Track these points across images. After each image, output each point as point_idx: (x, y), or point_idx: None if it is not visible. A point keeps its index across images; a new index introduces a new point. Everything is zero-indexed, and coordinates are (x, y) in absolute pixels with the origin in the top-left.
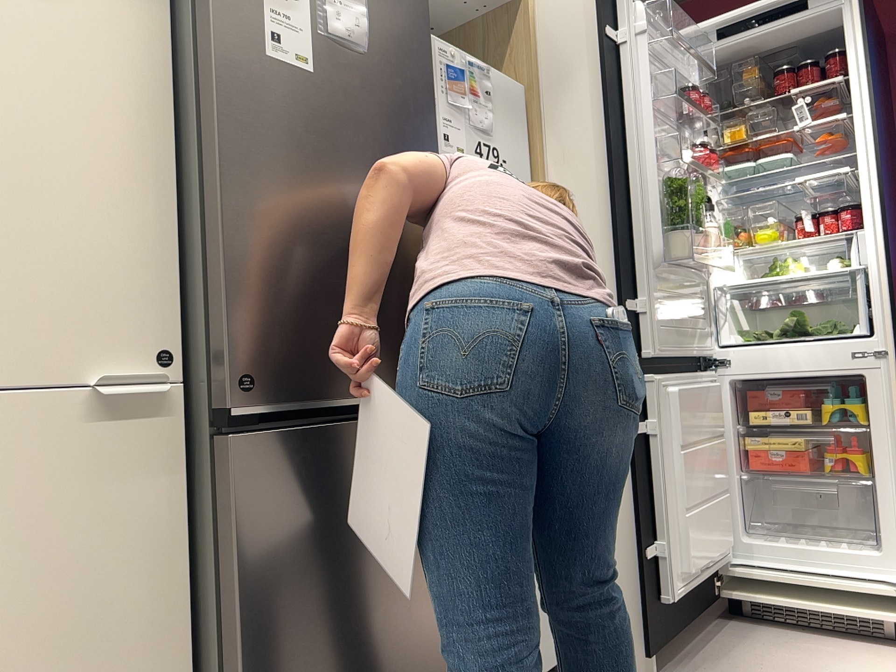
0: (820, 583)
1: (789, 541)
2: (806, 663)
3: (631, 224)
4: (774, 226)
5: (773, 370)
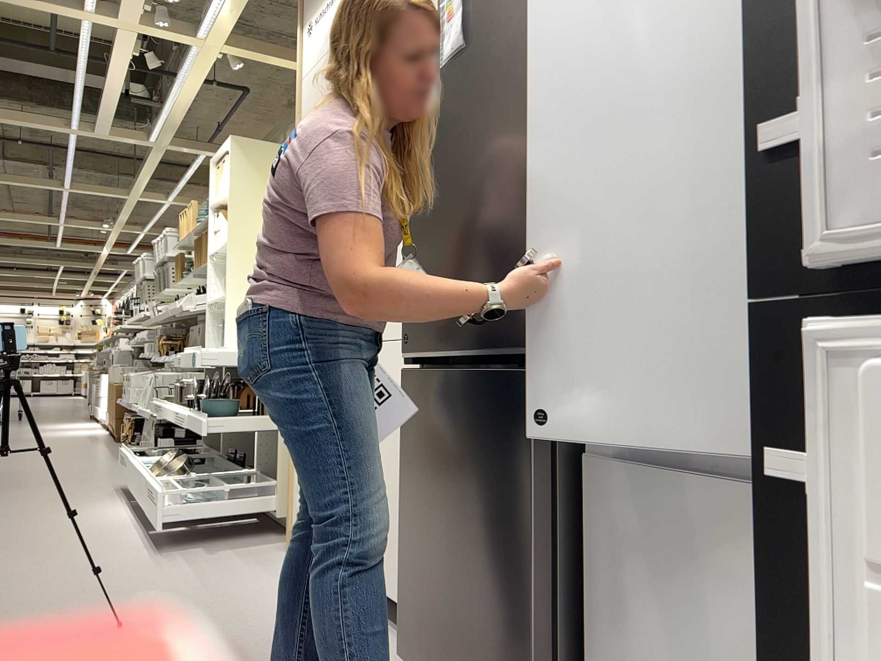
0: None
1: None
2: None
3: None
4: None
5: None
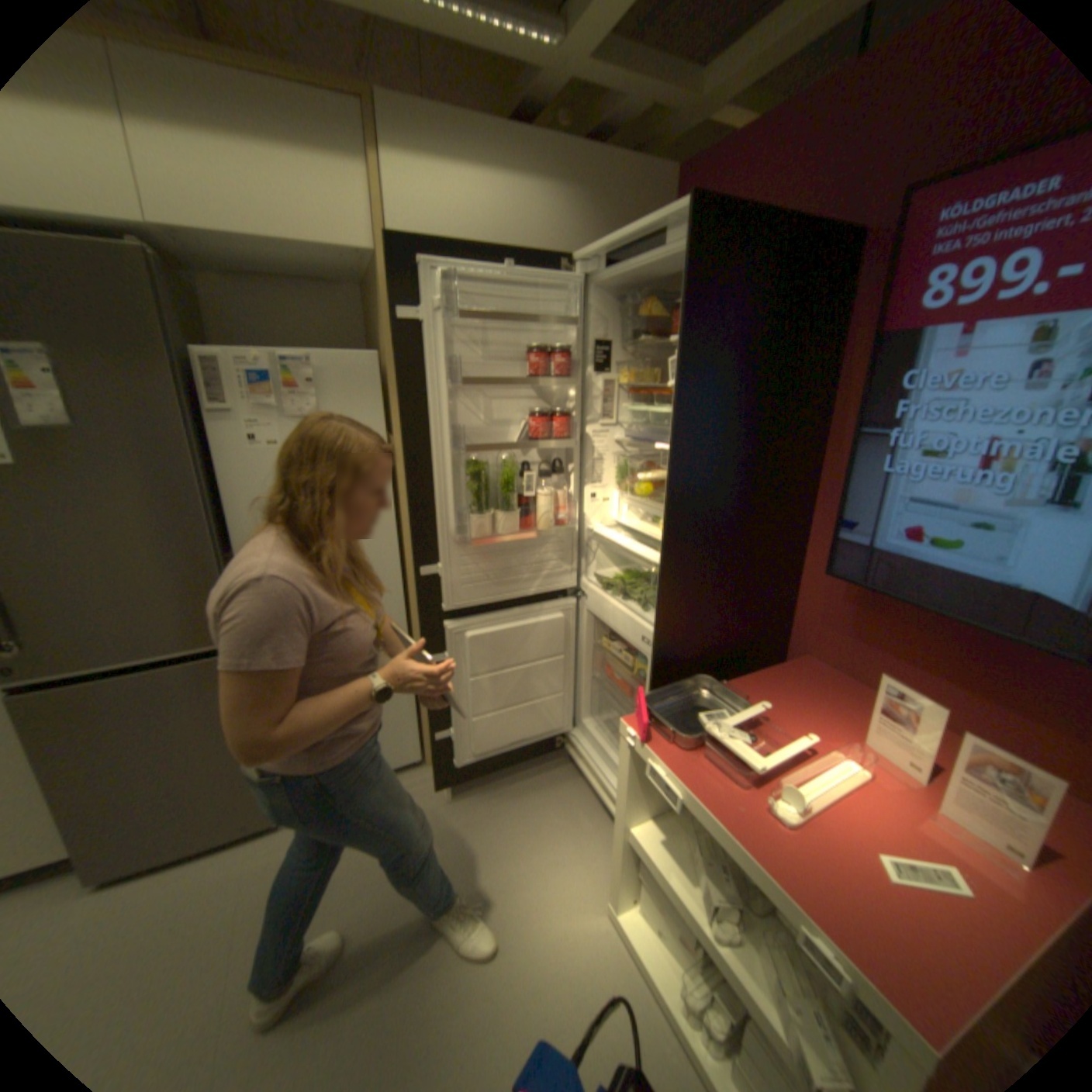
0: (600, 783)
1: (610, 738)
2: (548, 834)
3: (431, 503)
4: (646, 483)
5: (604, 619)
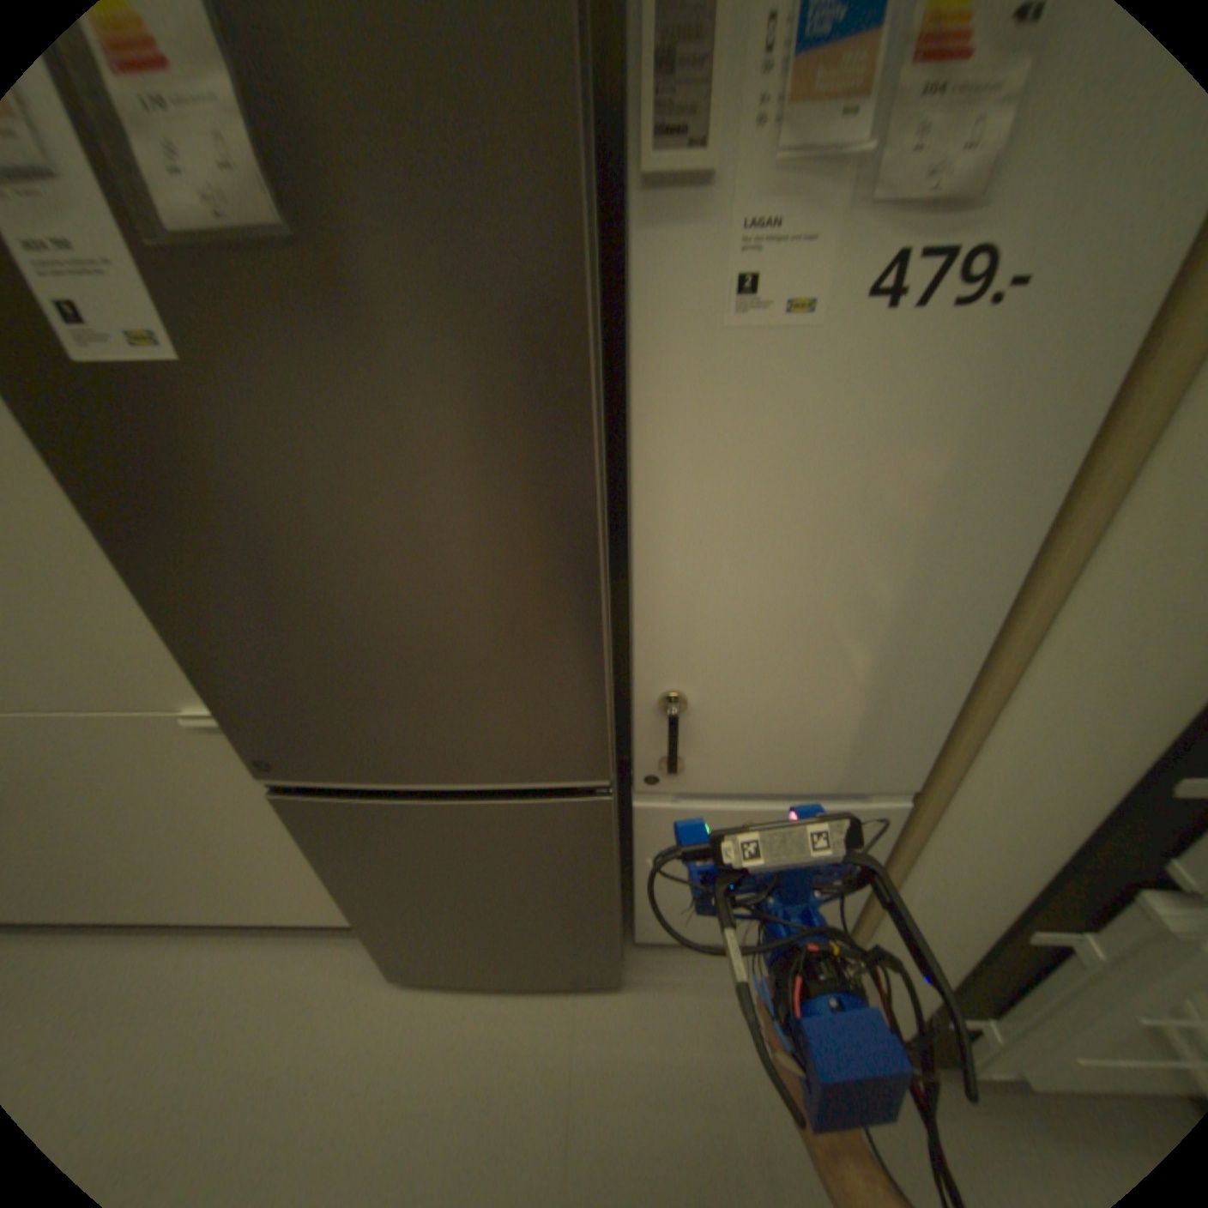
0: None
1: None
2: None
3: None
4: None
5: None
